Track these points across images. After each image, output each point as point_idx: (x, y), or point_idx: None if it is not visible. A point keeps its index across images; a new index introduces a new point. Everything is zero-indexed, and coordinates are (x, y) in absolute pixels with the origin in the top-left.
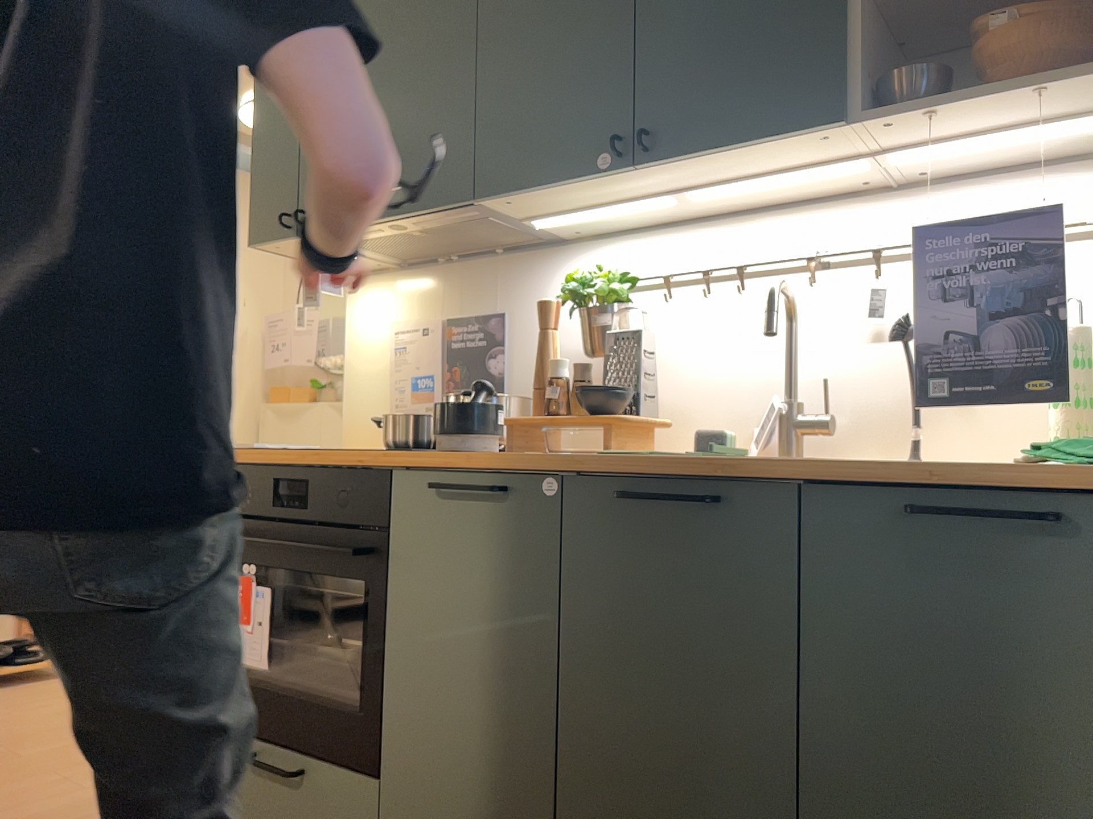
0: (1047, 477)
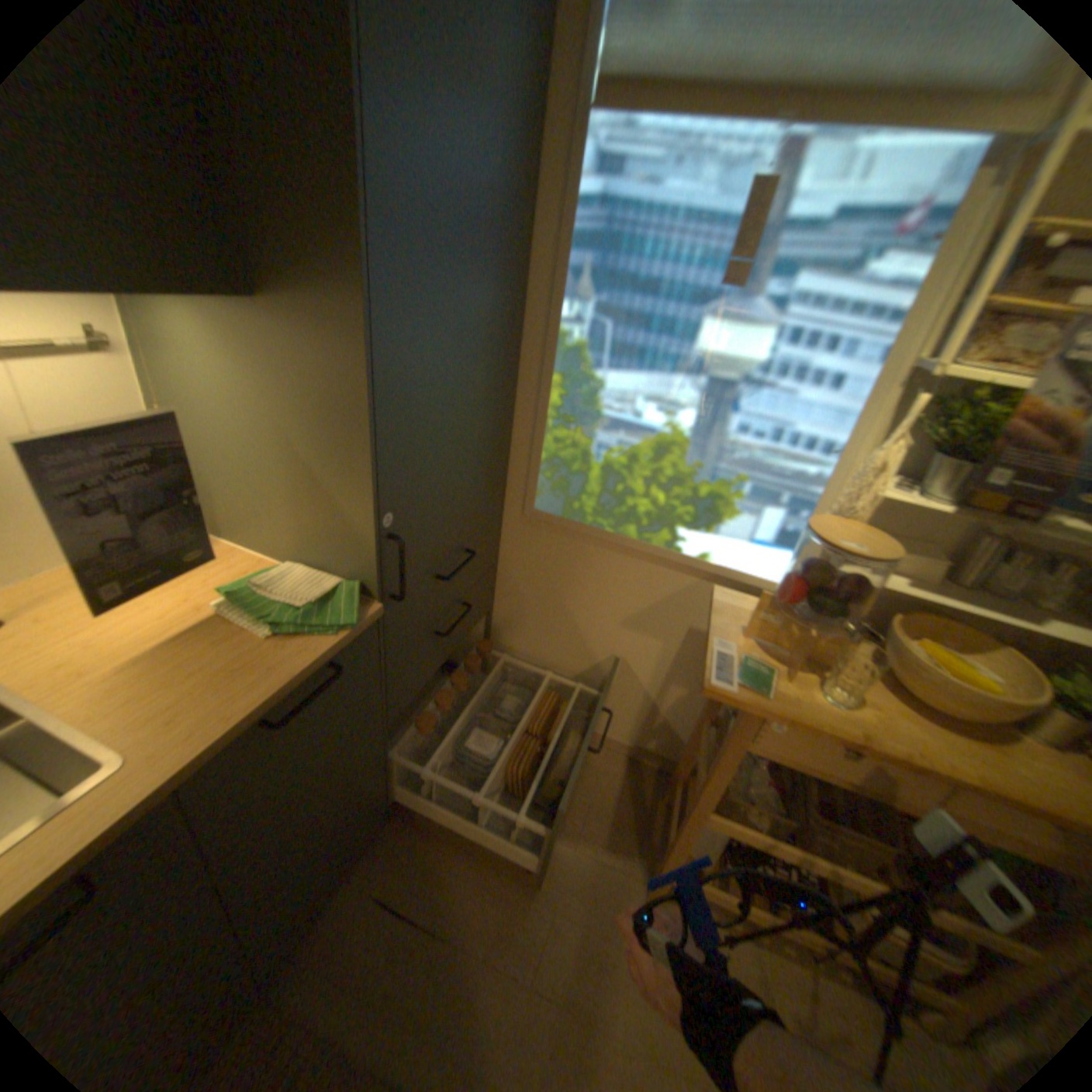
0: (321, 650)
